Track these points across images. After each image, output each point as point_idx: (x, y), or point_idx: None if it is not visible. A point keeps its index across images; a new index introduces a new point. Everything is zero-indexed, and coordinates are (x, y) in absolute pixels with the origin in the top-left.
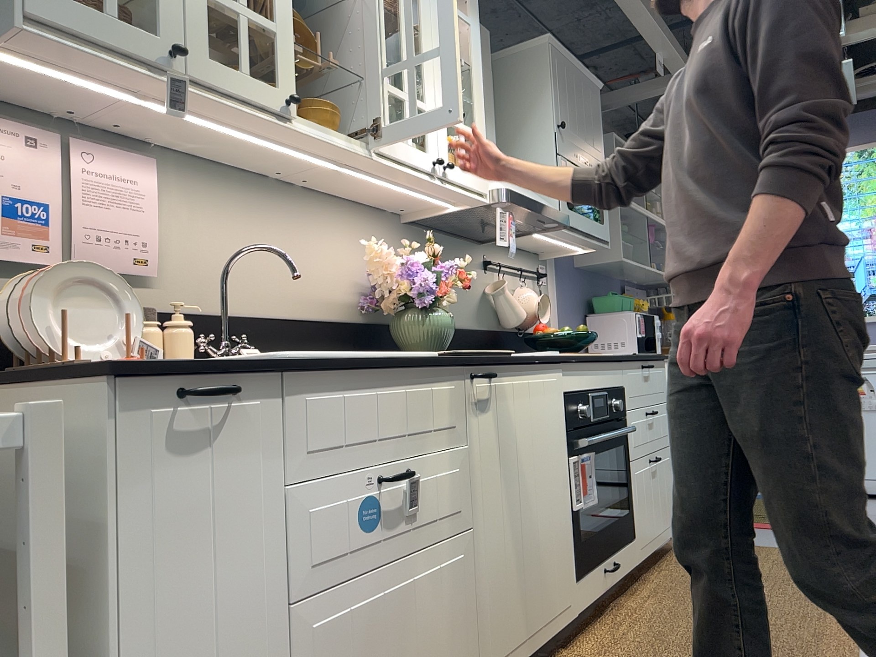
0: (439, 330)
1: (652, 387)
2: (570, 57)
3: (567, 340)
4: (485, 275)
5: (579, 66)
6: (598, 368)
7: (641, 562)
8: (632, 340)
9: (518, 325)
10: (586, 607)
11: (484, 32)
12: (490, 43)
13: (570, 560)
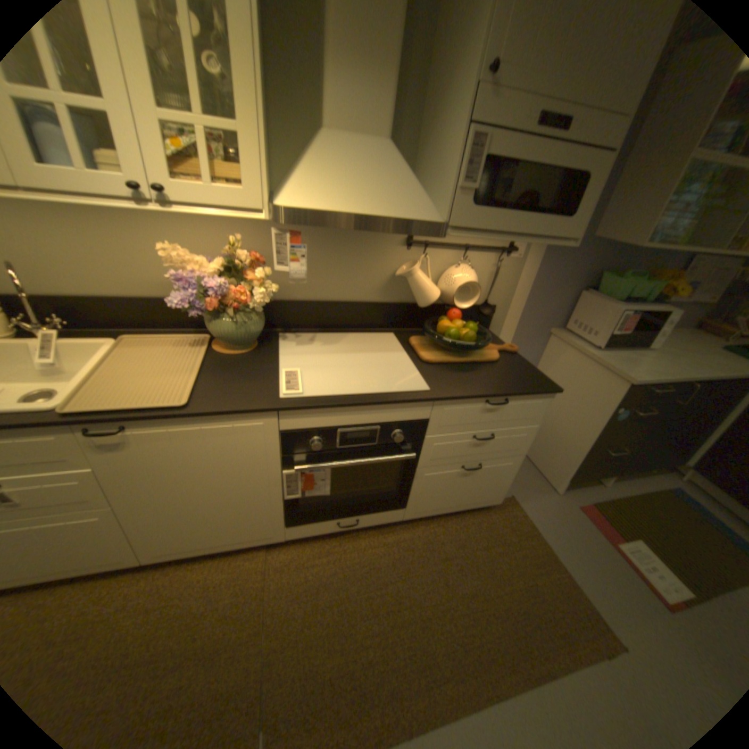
0: (231, 332)
1: (501, 417)
2: None
3: (448, 340)
4: (403, 253)
5: None
6: (366, 409)
7: (410, 519)
8: (608, 333)
9: (423, 306)
10: (301, 537)
11: None
12: None
13: (276, 520)
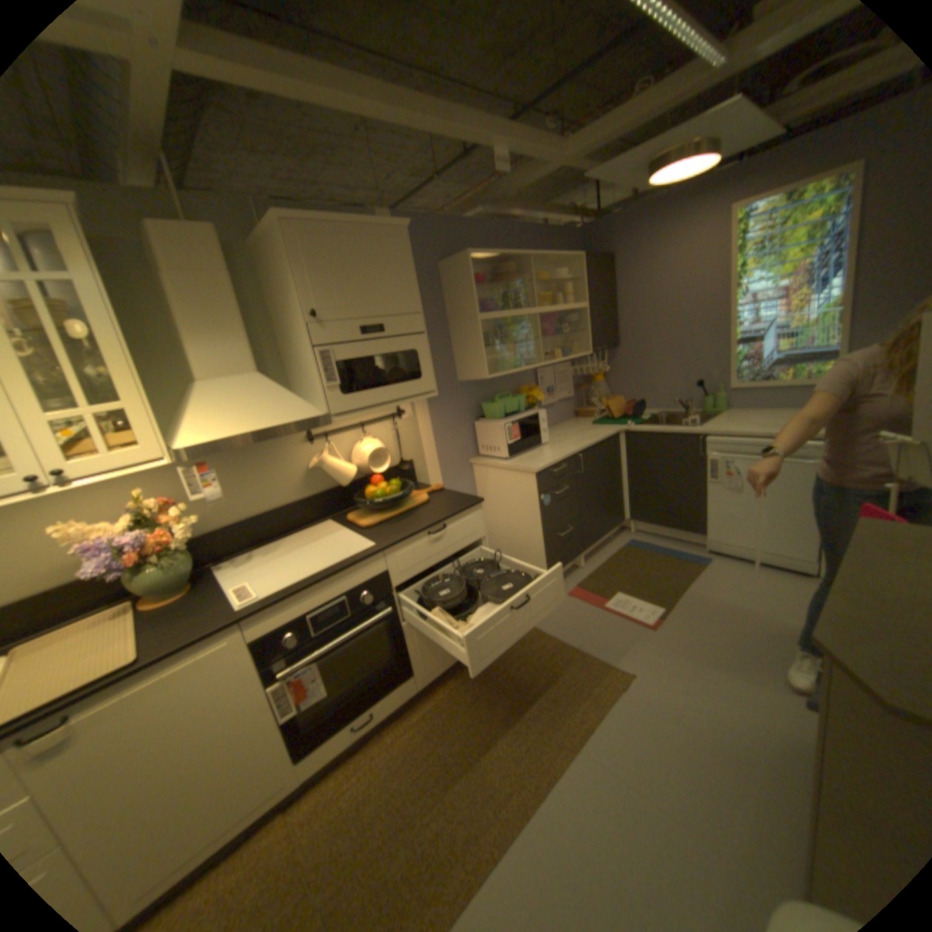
0: (157, 581)
1: (449, 541)
2: (327, 216)
3: (378, 501)
4: (308, 448)
5: (350, 218)
6: (324, 584)
7: (424, 687)
8: (505, 445)
9: (346, 484)
10: (316, 771)
11: (196, 226)
12: (210, 237)
13: (279, 759)
